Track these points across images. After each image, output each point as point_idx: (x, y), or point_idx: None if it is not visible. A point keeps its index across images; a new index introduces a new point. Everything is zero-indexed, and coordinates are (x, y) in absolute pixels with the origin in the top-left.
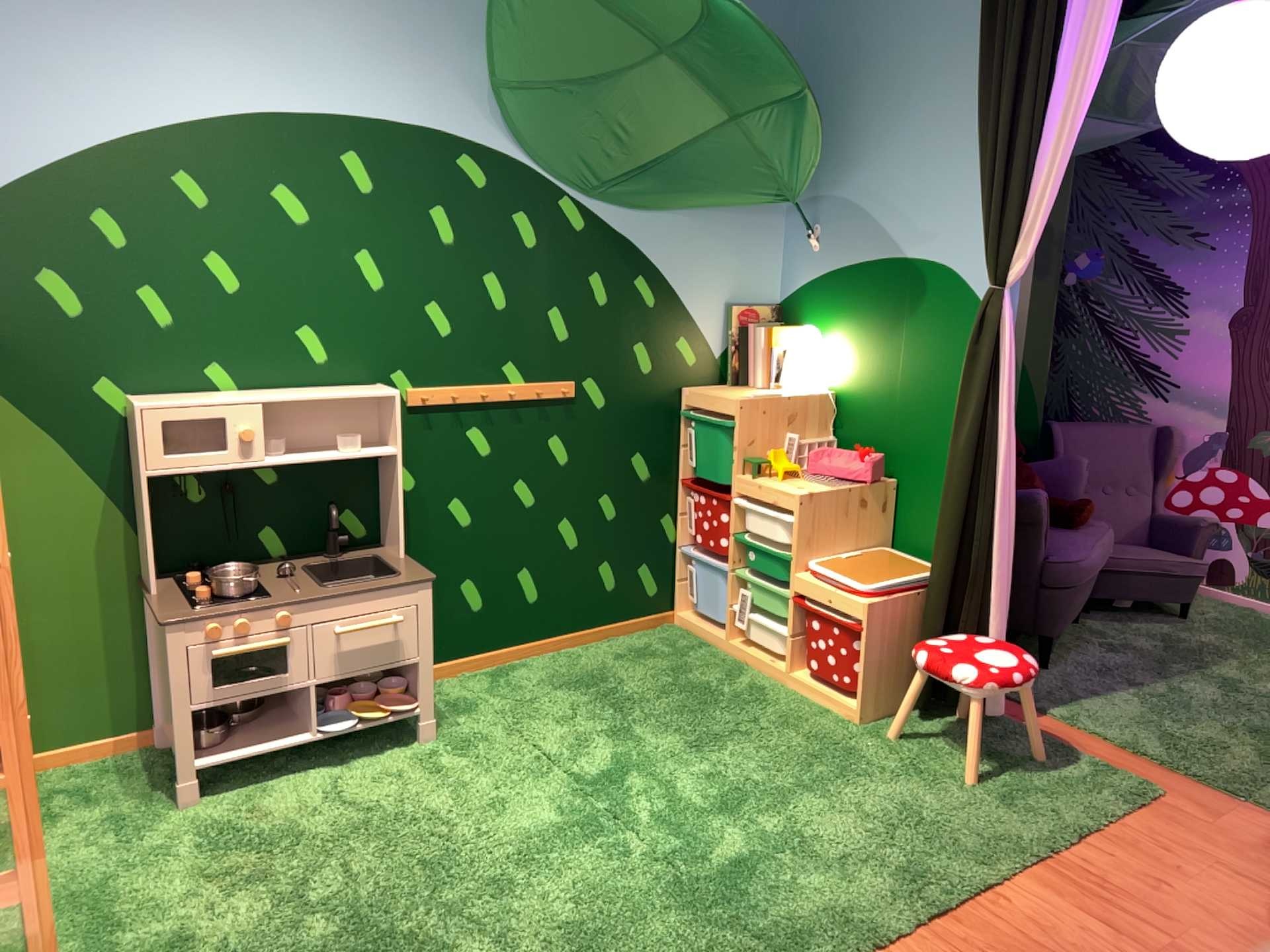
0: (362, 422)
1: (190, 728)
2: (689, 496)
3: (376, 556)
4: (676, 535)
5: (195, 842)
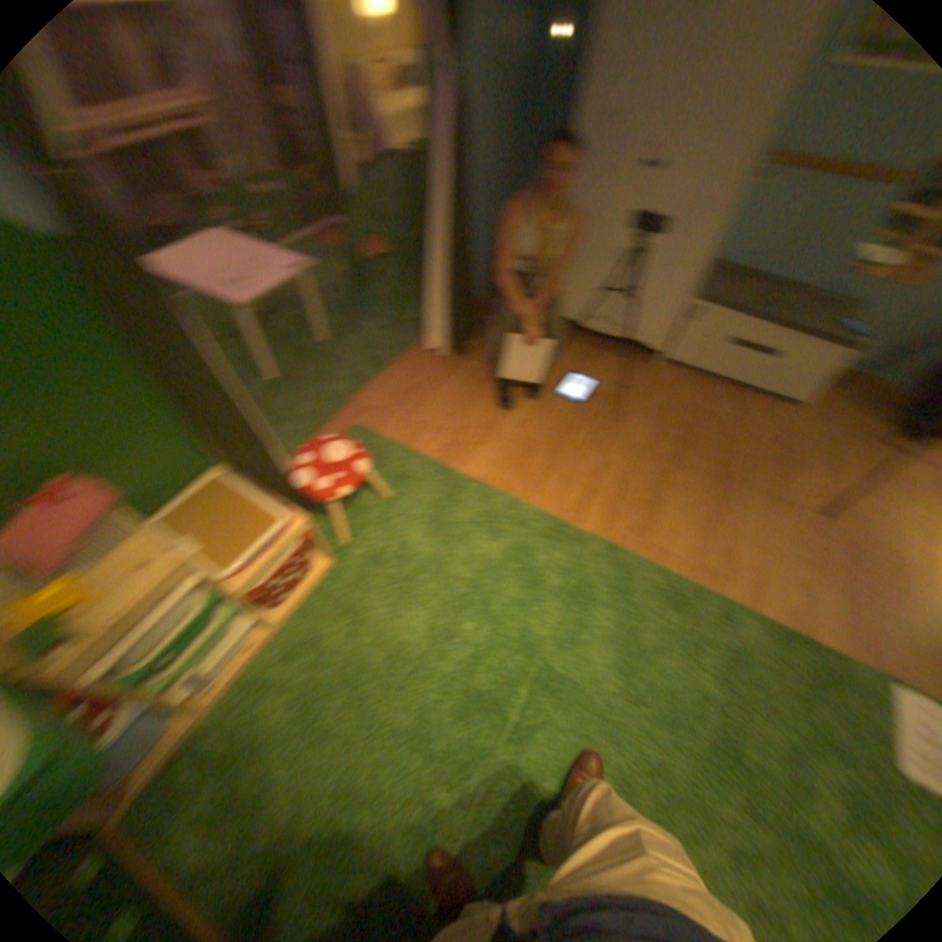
0: None
1: None
2: None
3: None
4: None
5: None
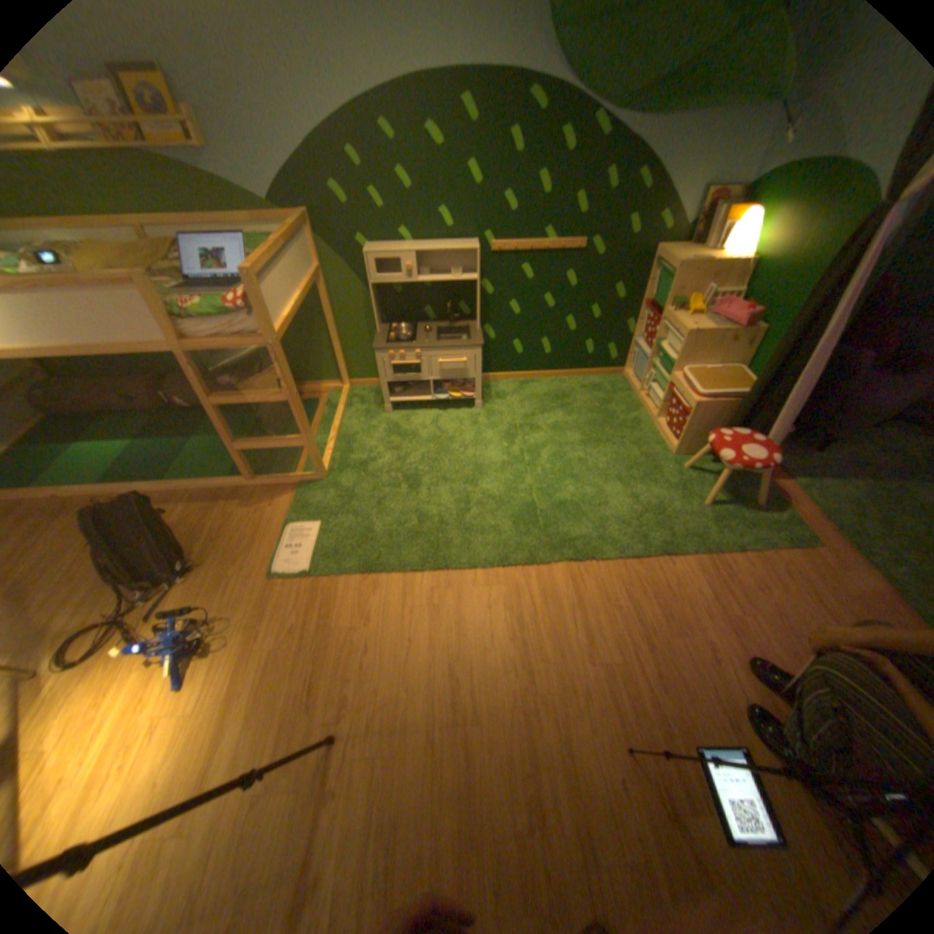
0: (467, 261)
1: (386, 389)
2: (644, 311)
3: (468, 328)
4: (633, 331)
5: (384, 429)
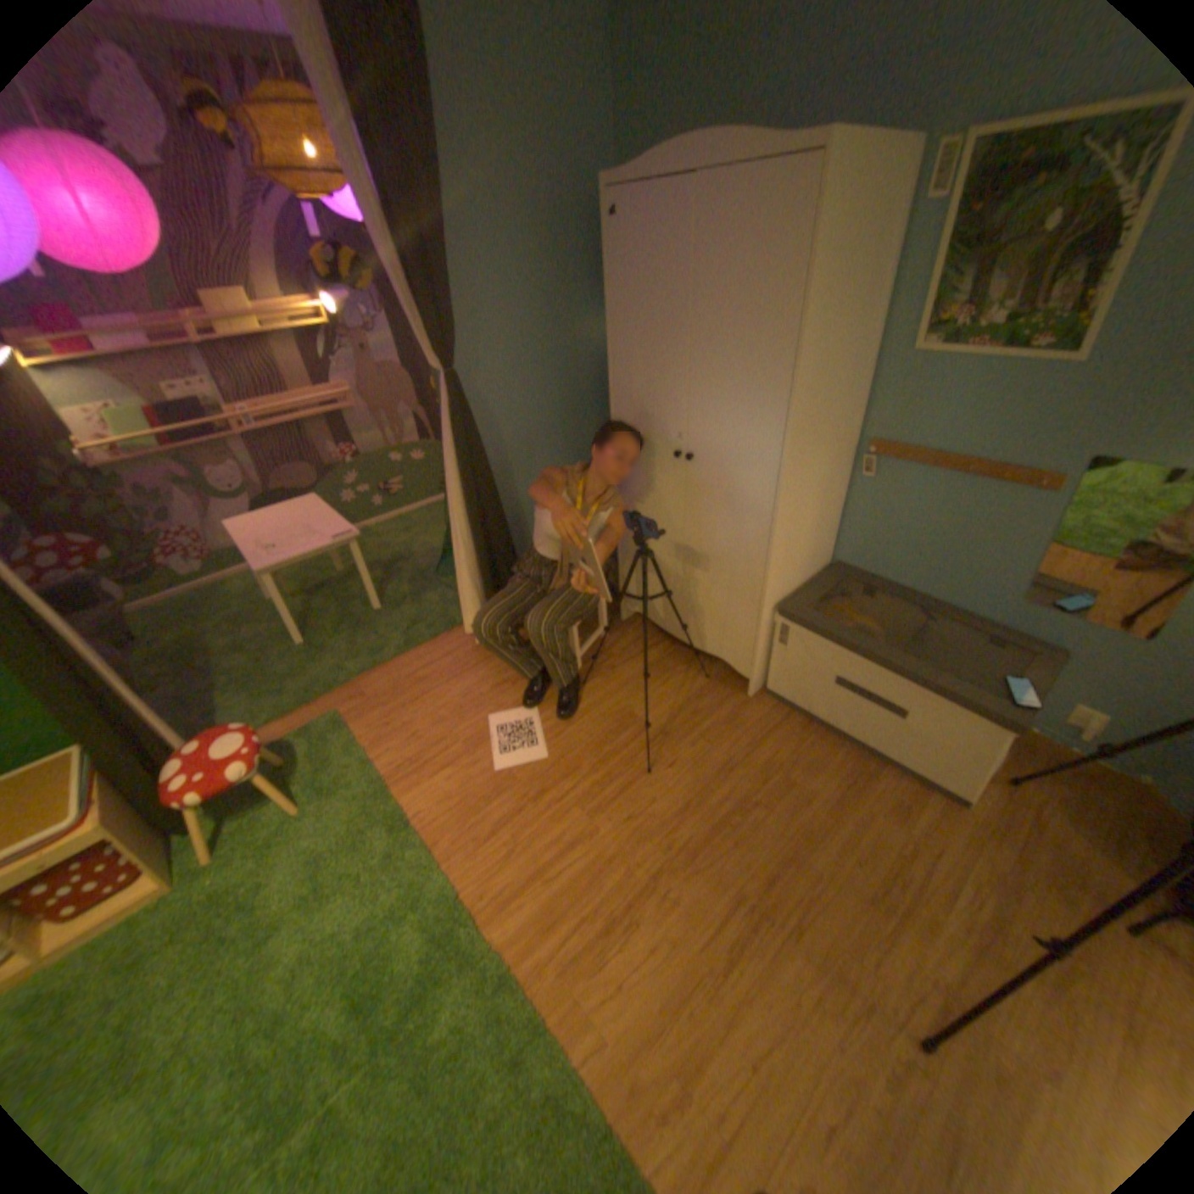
0: None
1: None
2: None
3: None
4: None
5: None
